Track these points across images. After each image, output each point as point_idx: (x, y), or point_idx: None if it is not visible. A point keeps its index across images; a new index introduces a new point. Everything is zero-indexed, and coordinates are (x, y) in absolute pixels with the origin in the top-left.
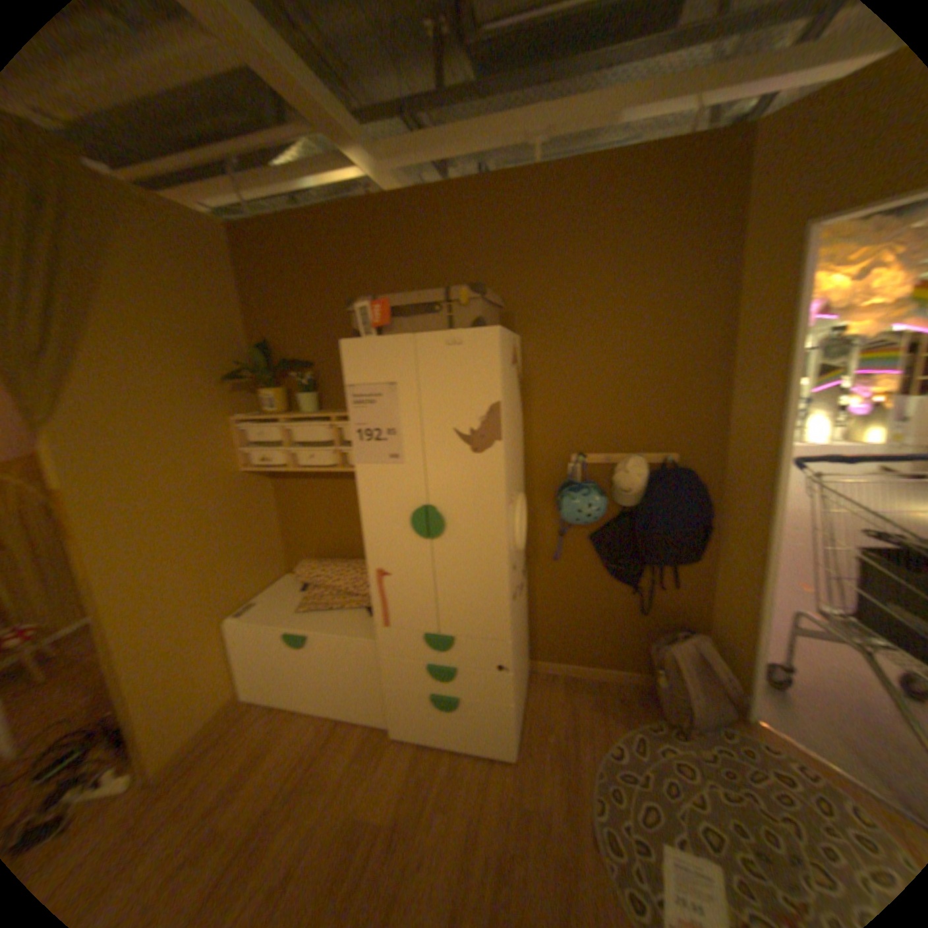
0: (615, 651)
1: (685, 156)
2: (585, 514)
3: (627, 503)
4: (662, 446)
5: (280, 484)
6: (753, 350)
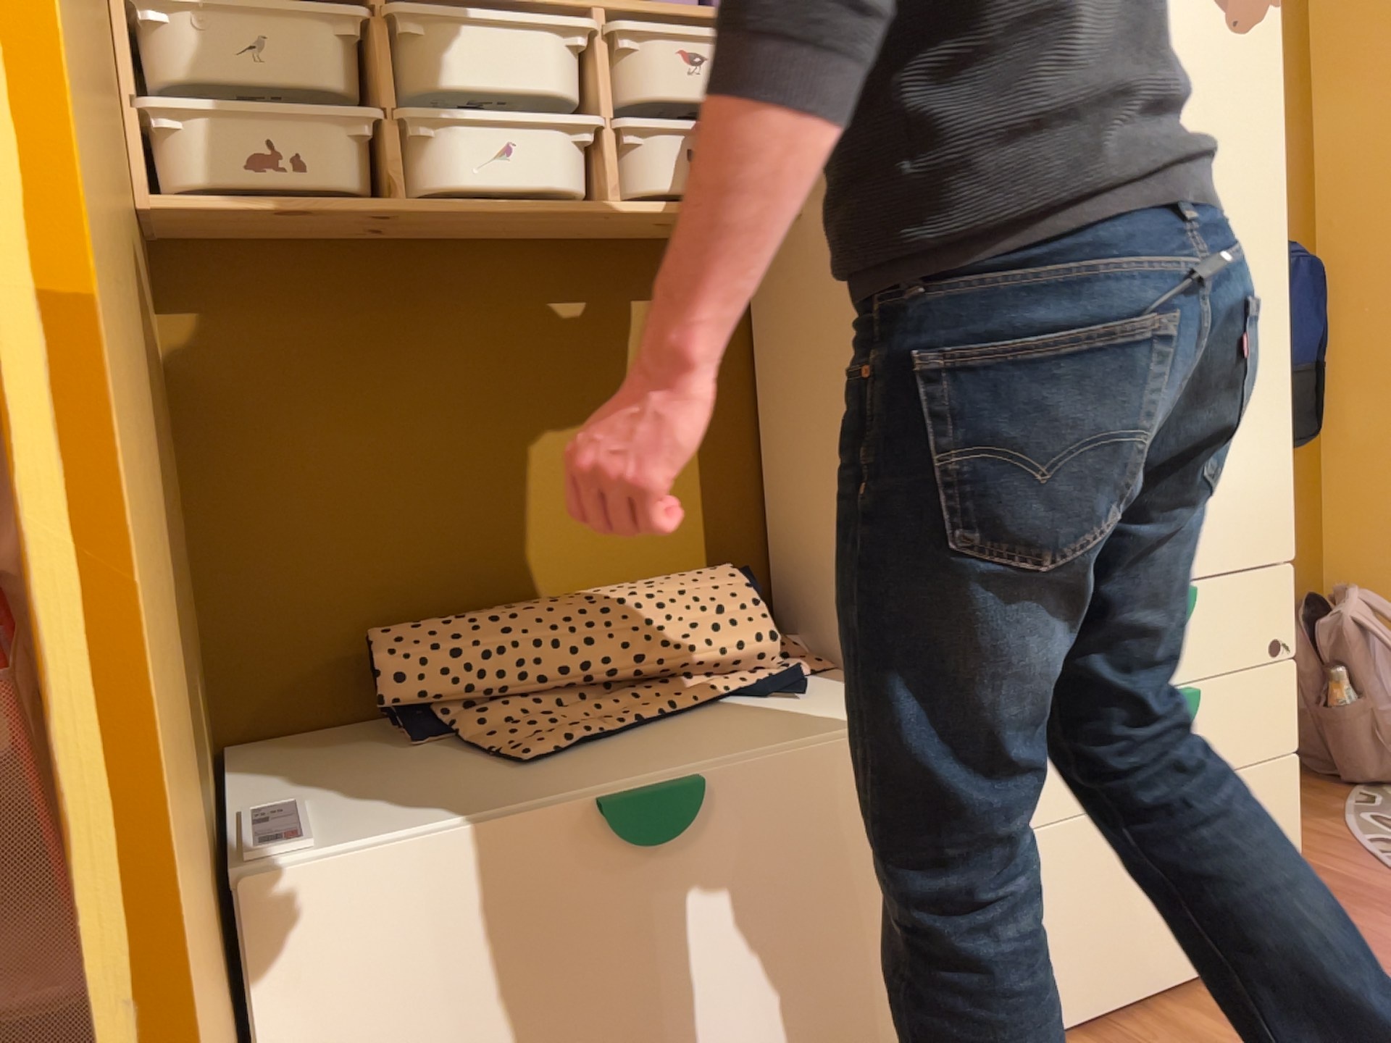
0: None
1: None
2: None
3: None
4: None
5: (221, 333)
6: (1345, 11)
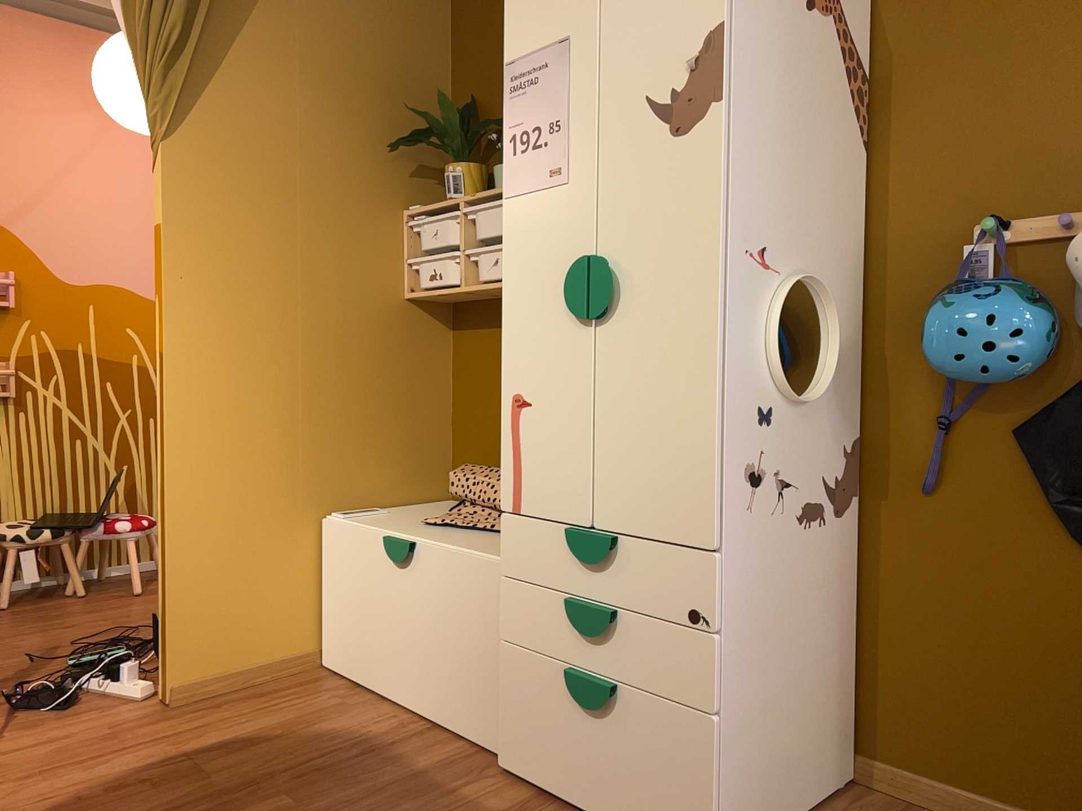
0: None
1: None
2: (981, 341)
3: None
4: None
5: (464, 336)
6: None
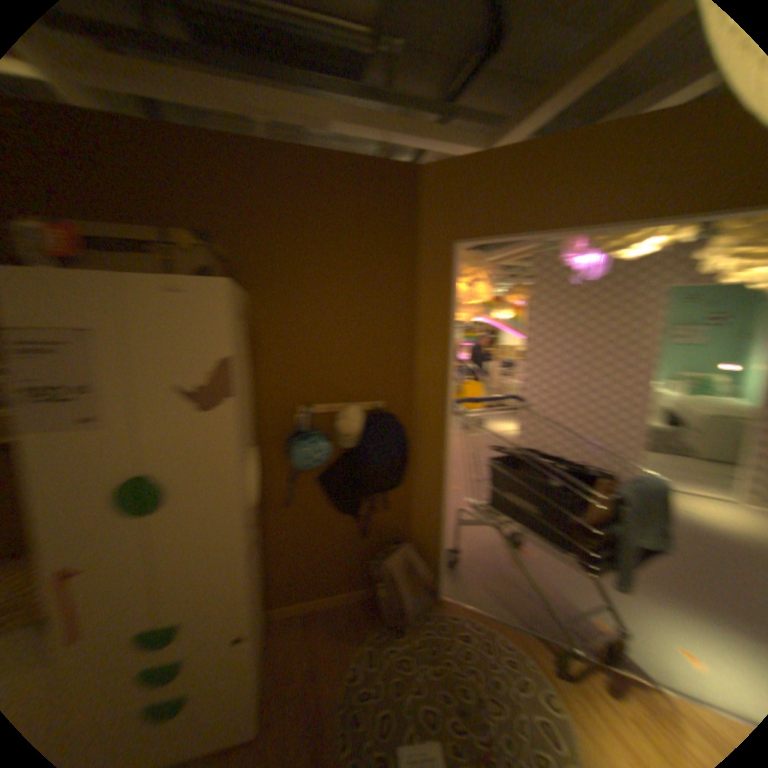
0: (338, 577)
1: (375, 174)
2: (310, 460)
3: (343, 445)
4: (368, 396)
5: None
6: (424, 324)
